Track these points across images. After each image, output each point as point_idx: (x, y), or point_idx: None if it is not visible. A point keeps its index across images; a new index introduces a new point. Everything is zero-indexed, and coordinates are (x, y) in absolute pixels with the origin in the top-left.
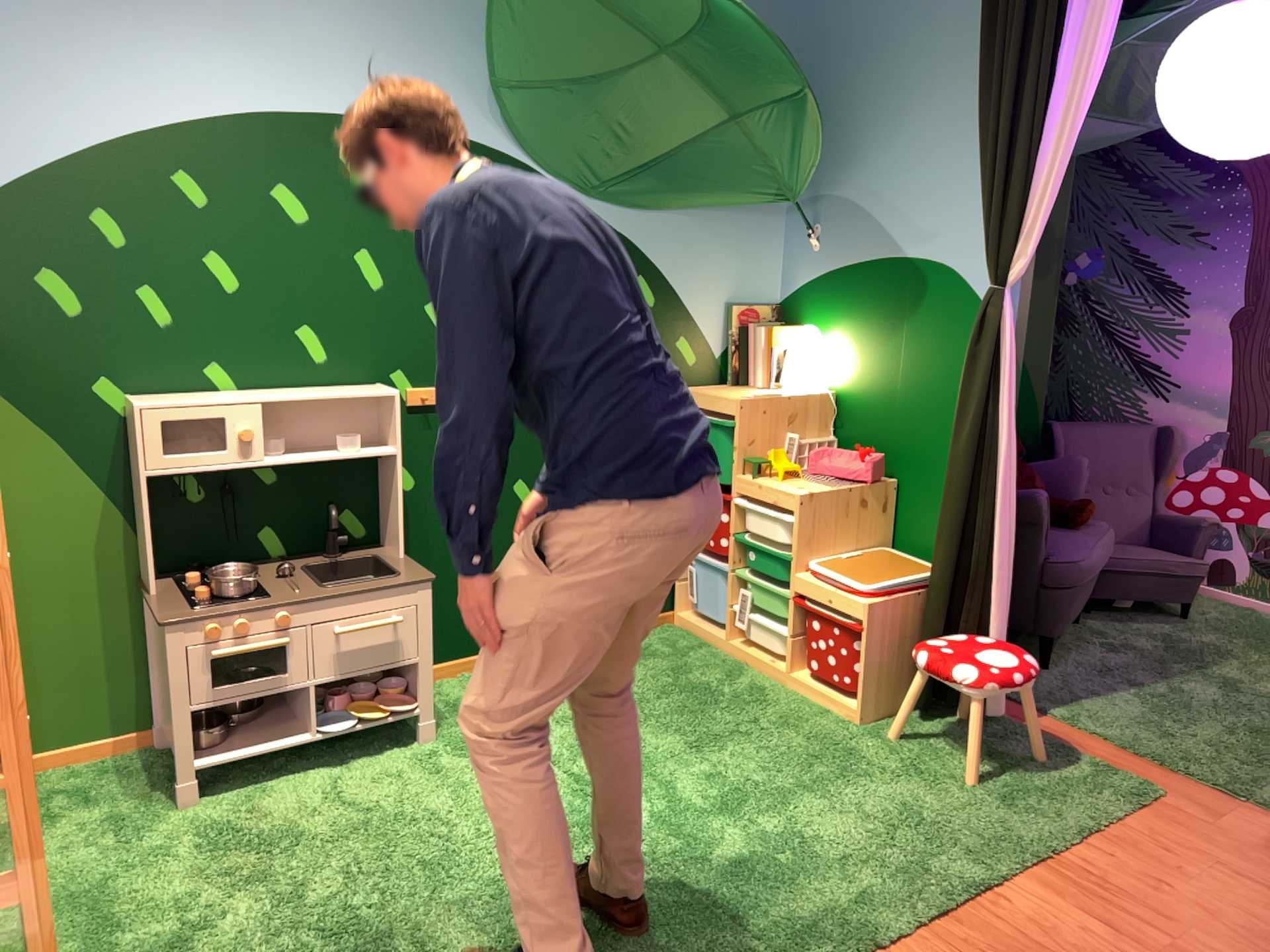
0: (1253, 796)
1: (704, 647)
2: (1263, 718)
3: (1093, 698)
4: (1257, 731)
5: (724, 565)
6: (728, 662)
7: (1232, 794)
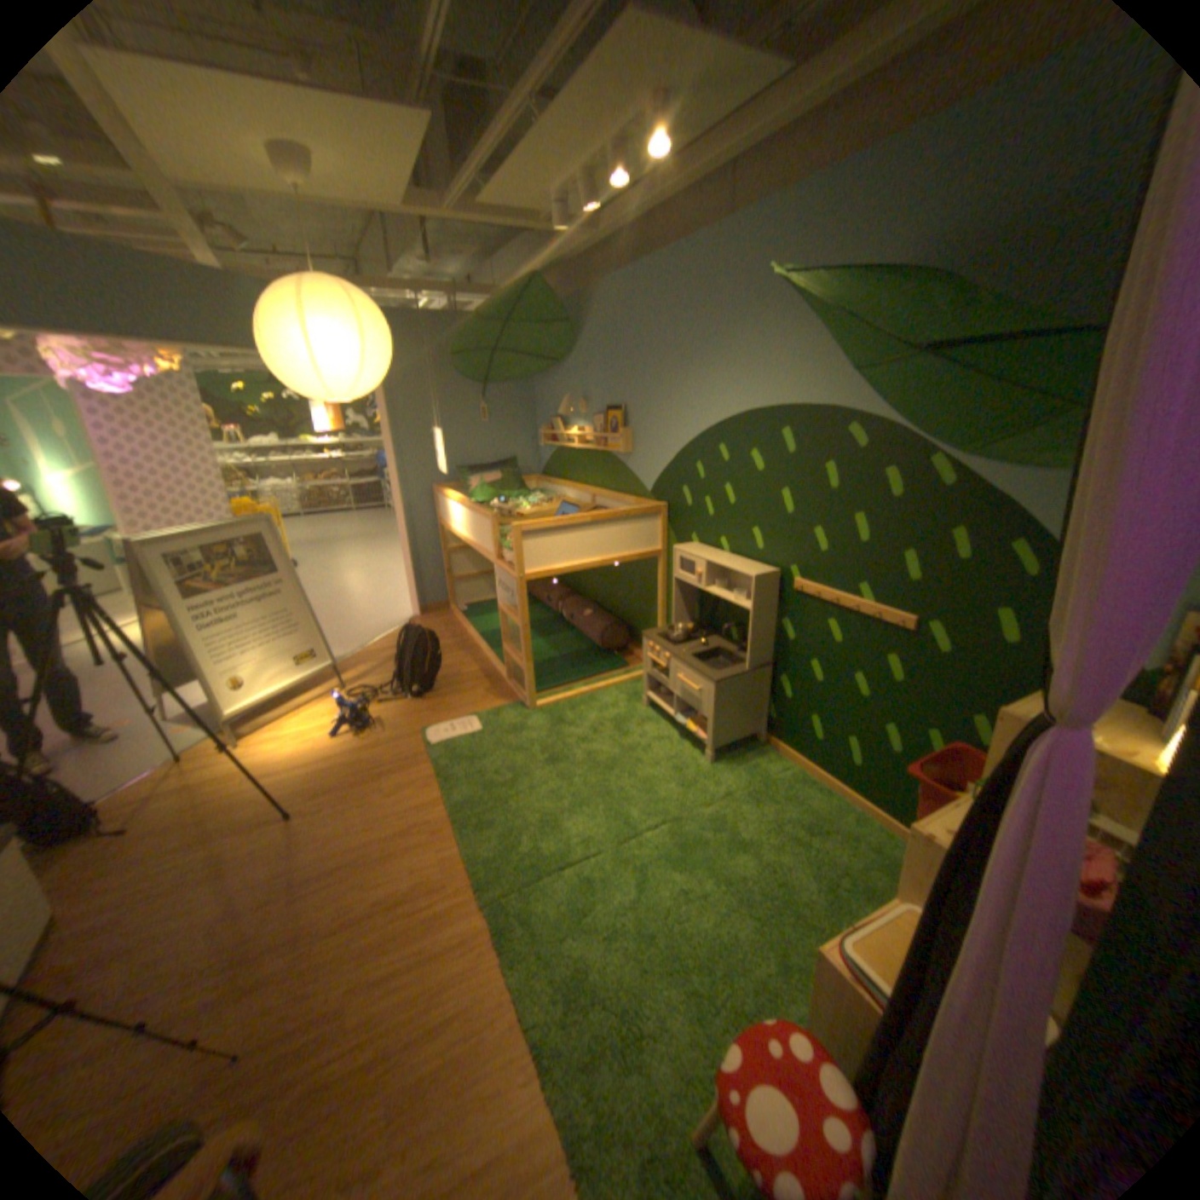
0: None
1: None
2: None
3: None
4: None
5: None
6: None
7: None
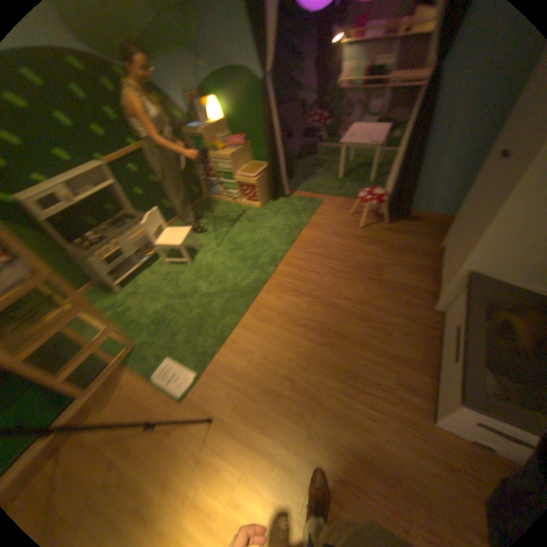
0: (339, 194)
1: (218, 201)
2: (337, 175)
3: (305, 183)
4: (336, 179)
5: (215, 179)
6: (225, 203)
7: (335, 195)
